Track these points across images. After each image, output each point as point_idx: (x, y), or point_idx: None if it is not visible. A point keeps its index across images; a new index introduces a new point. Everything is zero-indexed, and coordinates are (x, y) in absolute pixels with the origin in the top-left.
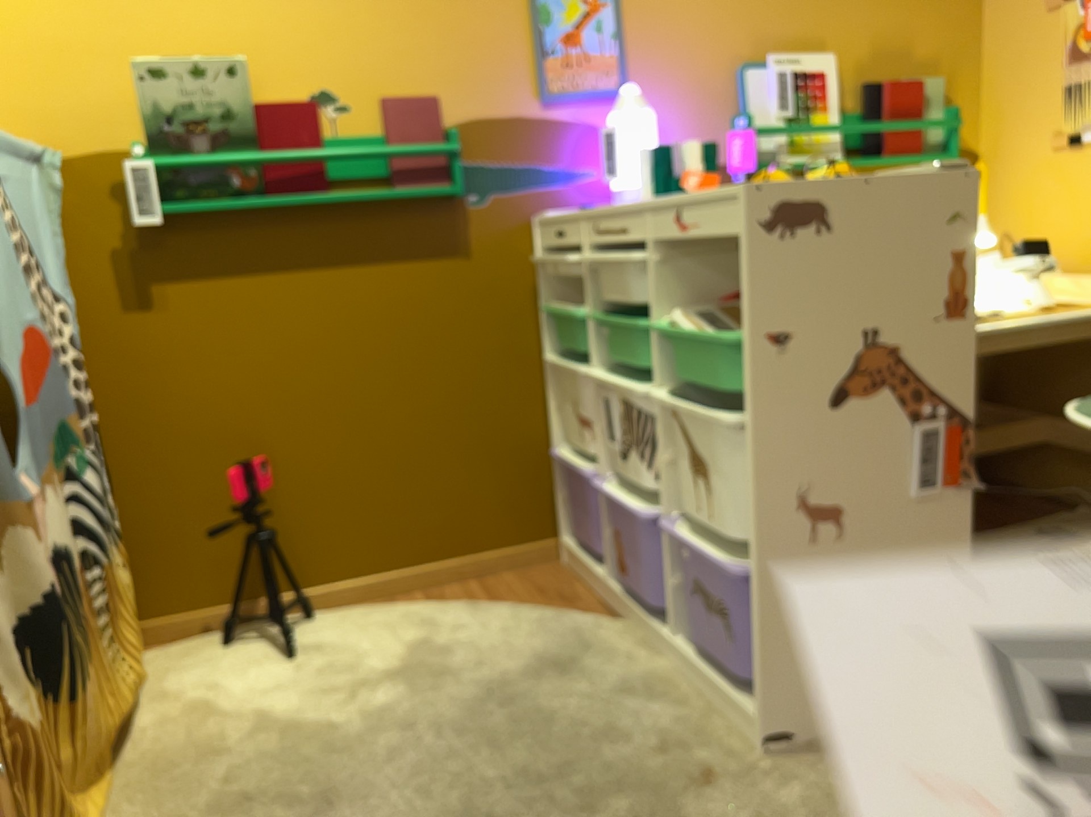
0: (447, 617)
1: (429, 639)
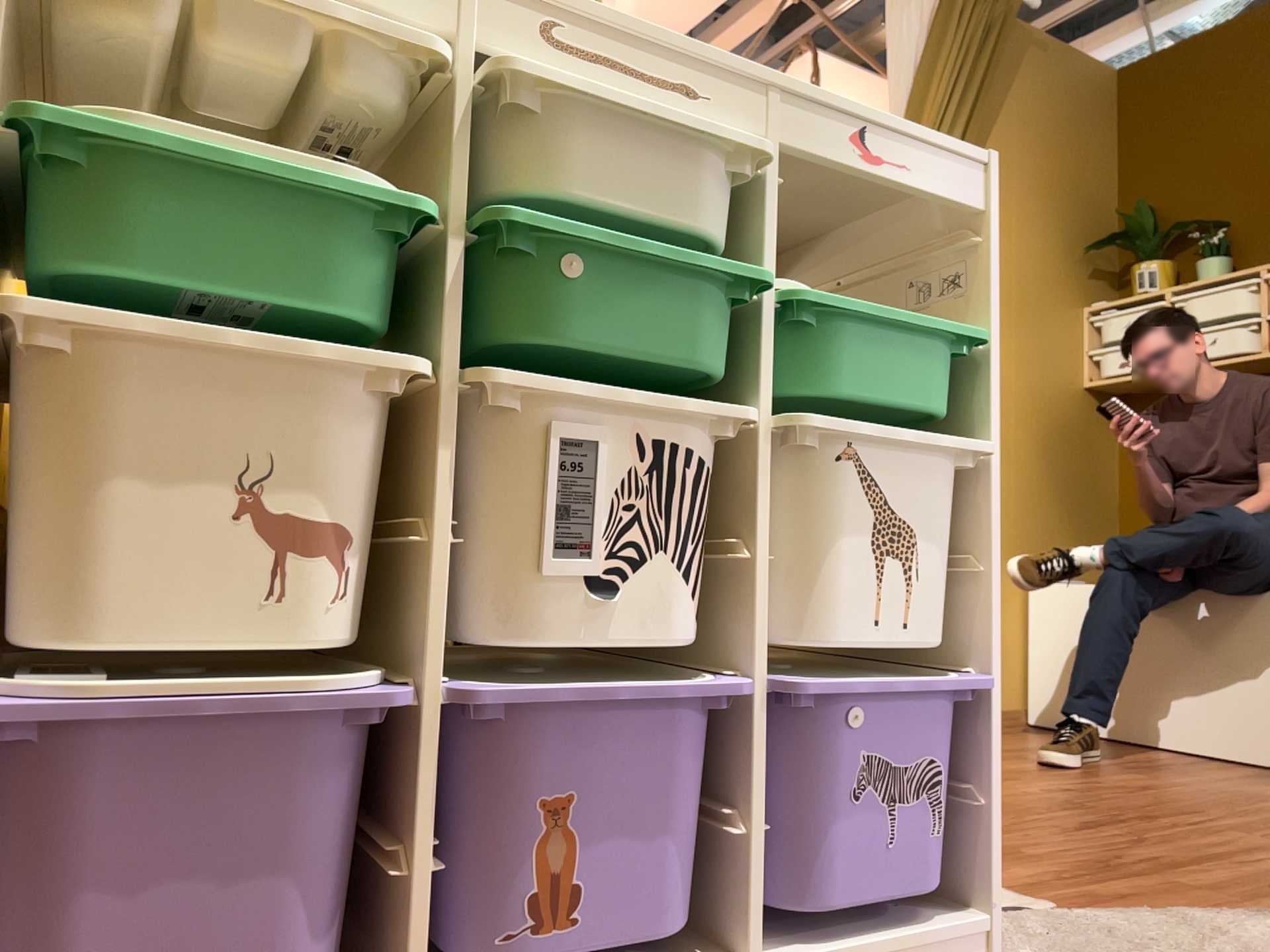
0: None
1: None
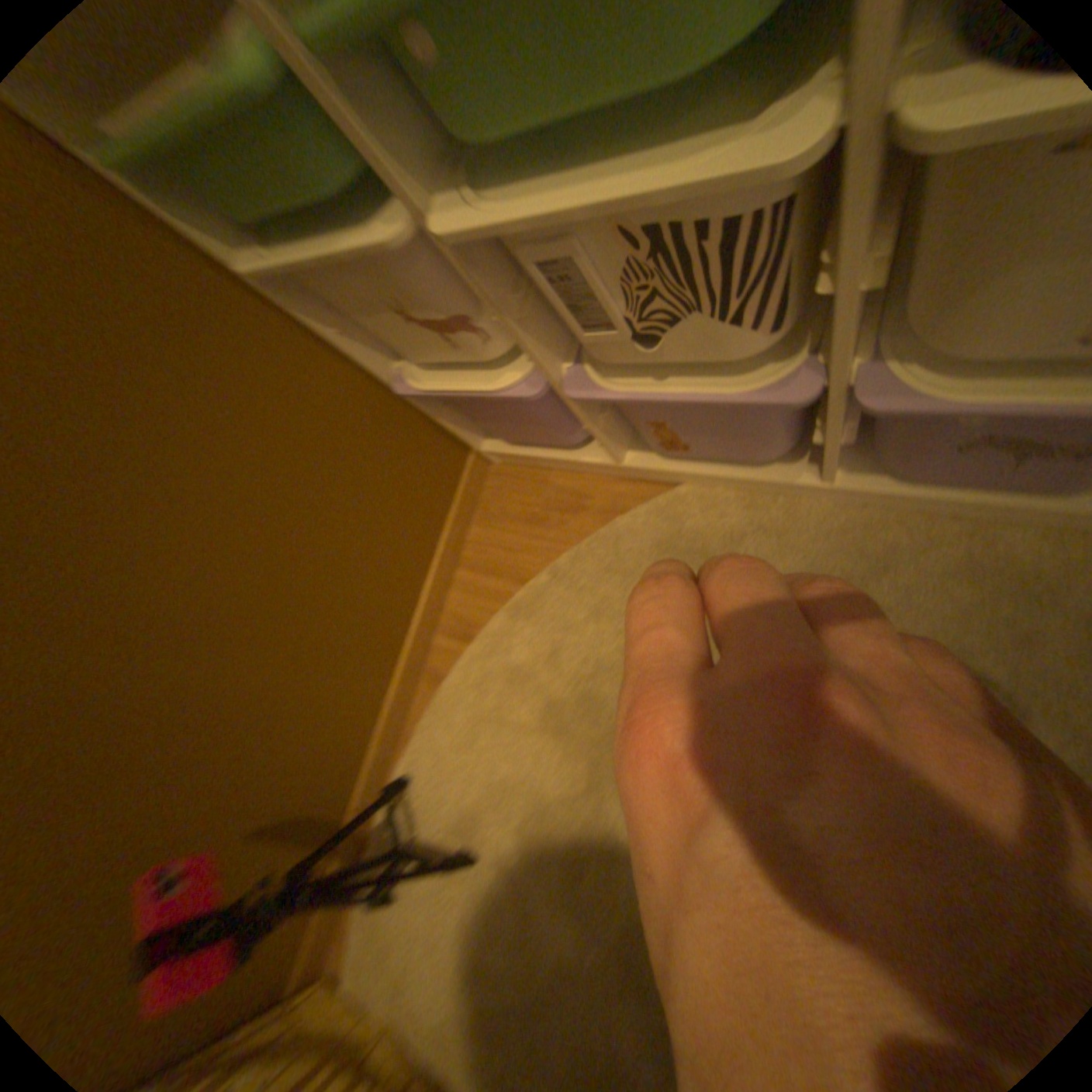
0: (524, 650)
1: (555, 700)
